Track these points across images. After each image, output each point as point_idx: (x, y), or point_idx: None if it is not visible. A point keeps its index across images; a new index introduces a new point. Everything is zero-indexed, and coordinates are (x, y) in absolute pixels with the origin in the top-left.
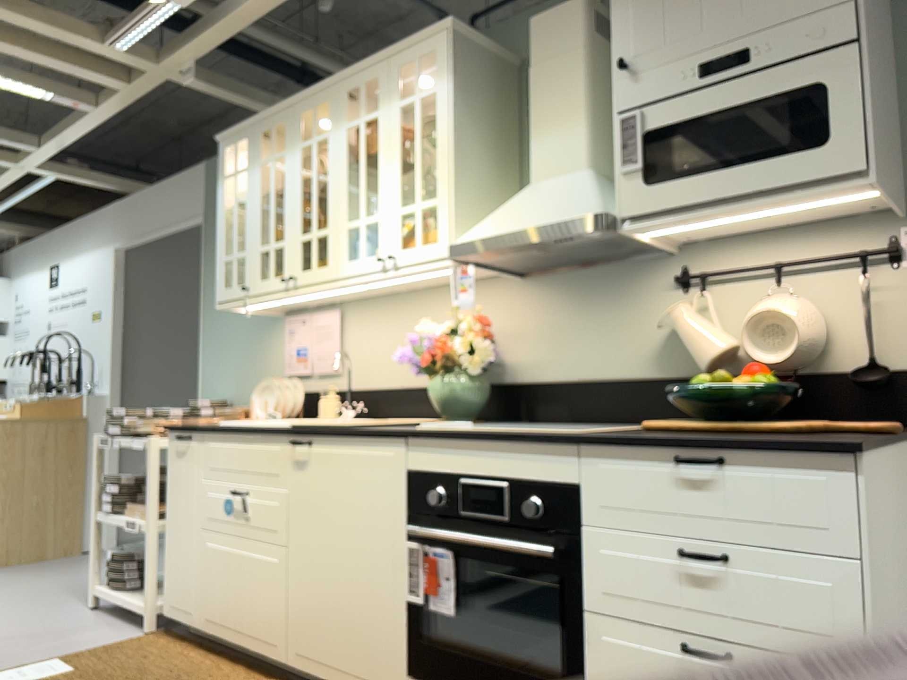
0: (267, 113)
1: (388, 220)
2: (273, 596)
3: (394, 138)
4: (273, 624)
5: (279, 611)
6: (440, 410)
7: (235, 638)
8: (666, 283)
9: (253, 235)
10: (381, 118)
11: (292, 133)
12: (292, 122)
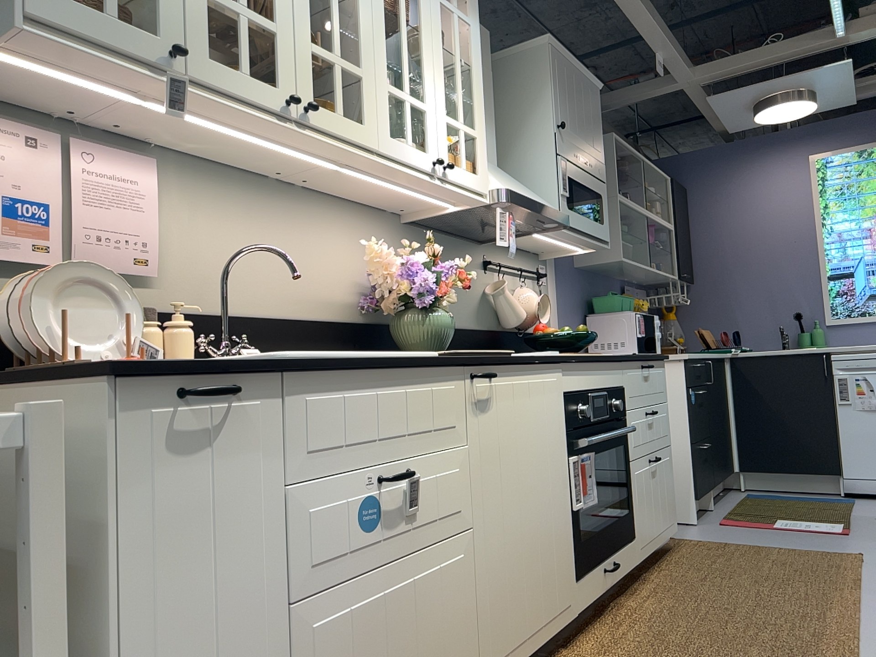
0: None
1: (436, 120)
2: (461, 609)
3: (438, 33)
4: (463, 653)
5: (469, 626)
6: (428, 345)
7: None
8: (480, 264)
9: None
10: None
11: None
12: None
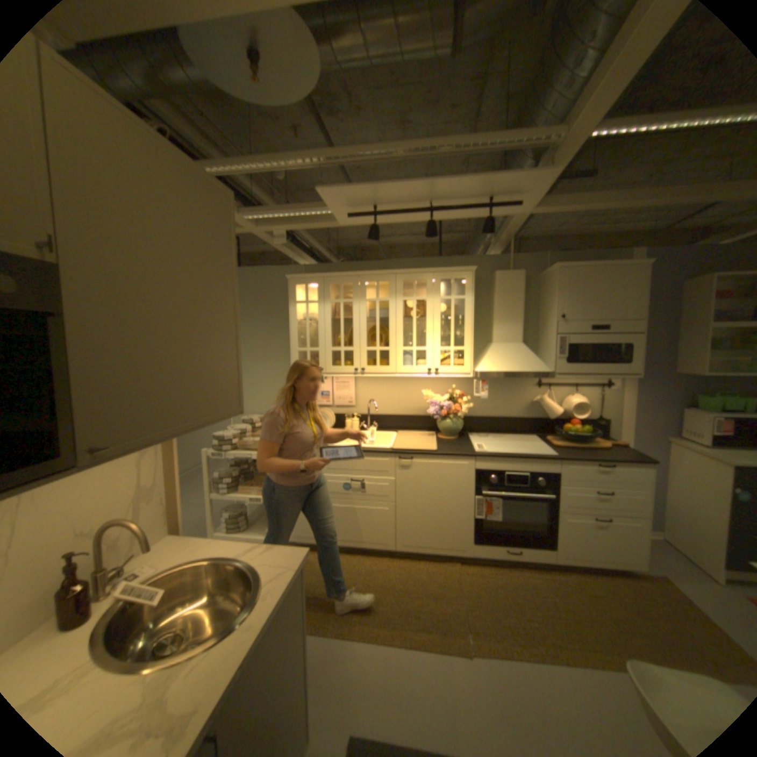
0: (338, 275)
1: (433, 352)
2: (387, 524)
3: (438, 314)
4: (387, 536)
5: (391, 530)
6: (445, 432)
7: (357, 545)
8: (533, 385)
9: (327, 341)
10: (429, 301)
11: (359, 291)
12: (359, 285)
